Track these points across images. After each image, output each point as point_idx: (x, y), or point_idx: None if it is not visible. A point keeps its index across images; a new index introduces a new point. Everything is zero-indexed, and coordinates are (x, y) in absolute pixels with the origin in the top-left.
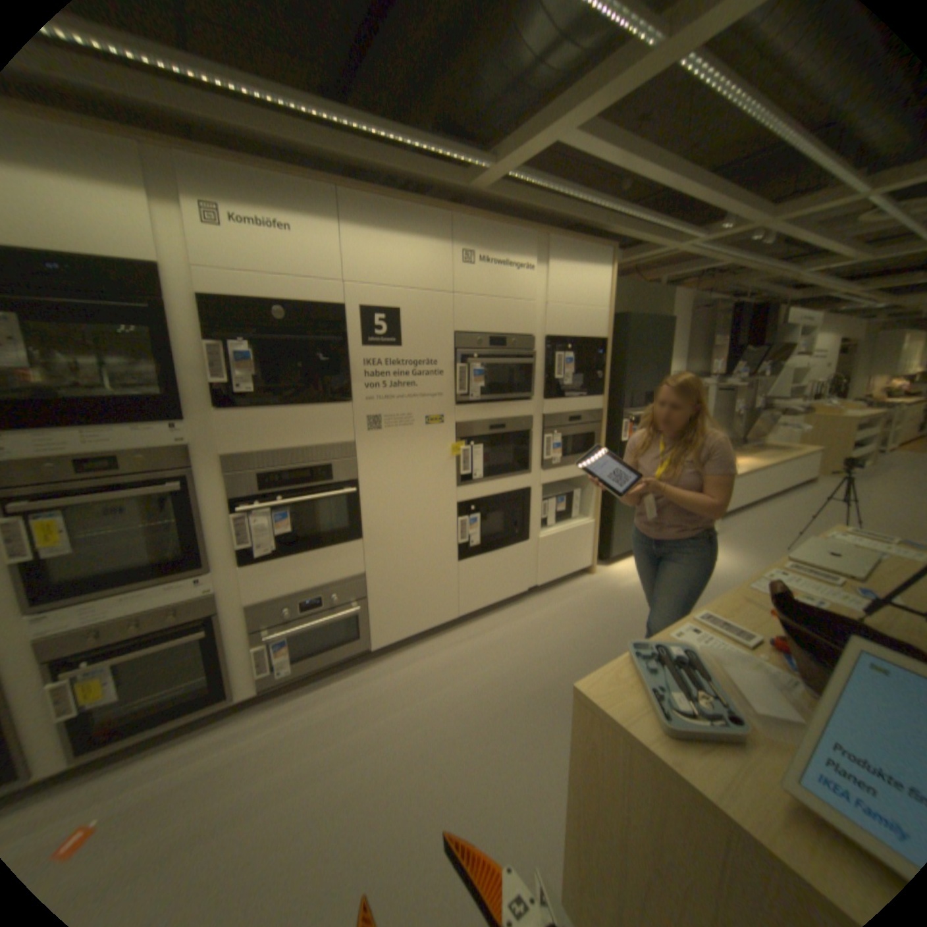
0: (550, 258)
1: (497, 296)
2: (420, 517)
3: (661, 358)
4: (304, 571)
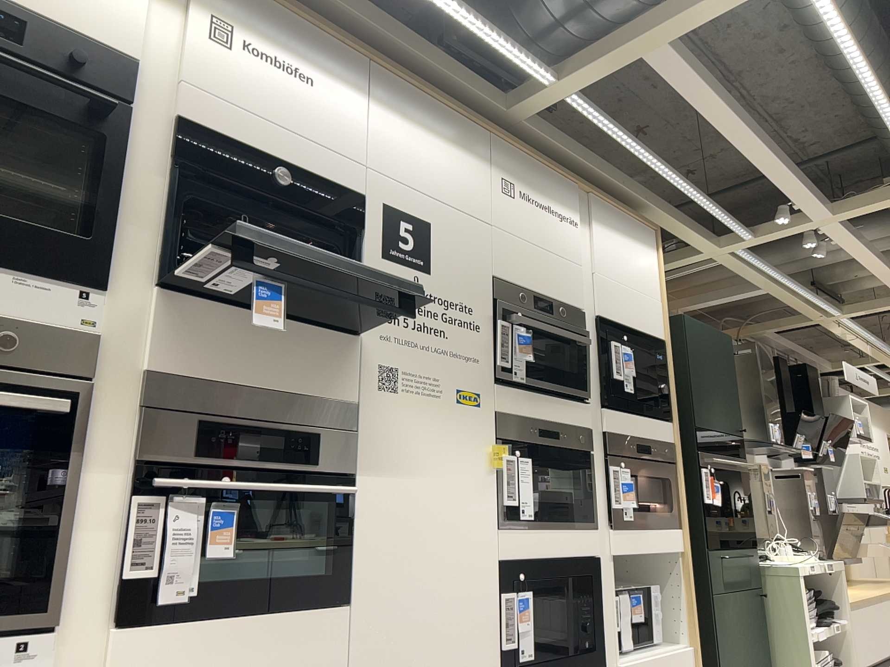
0: (594, 218)
1: (542, 244)
2: (447, 576)
3: (727, 386)
4: (243, 661)
